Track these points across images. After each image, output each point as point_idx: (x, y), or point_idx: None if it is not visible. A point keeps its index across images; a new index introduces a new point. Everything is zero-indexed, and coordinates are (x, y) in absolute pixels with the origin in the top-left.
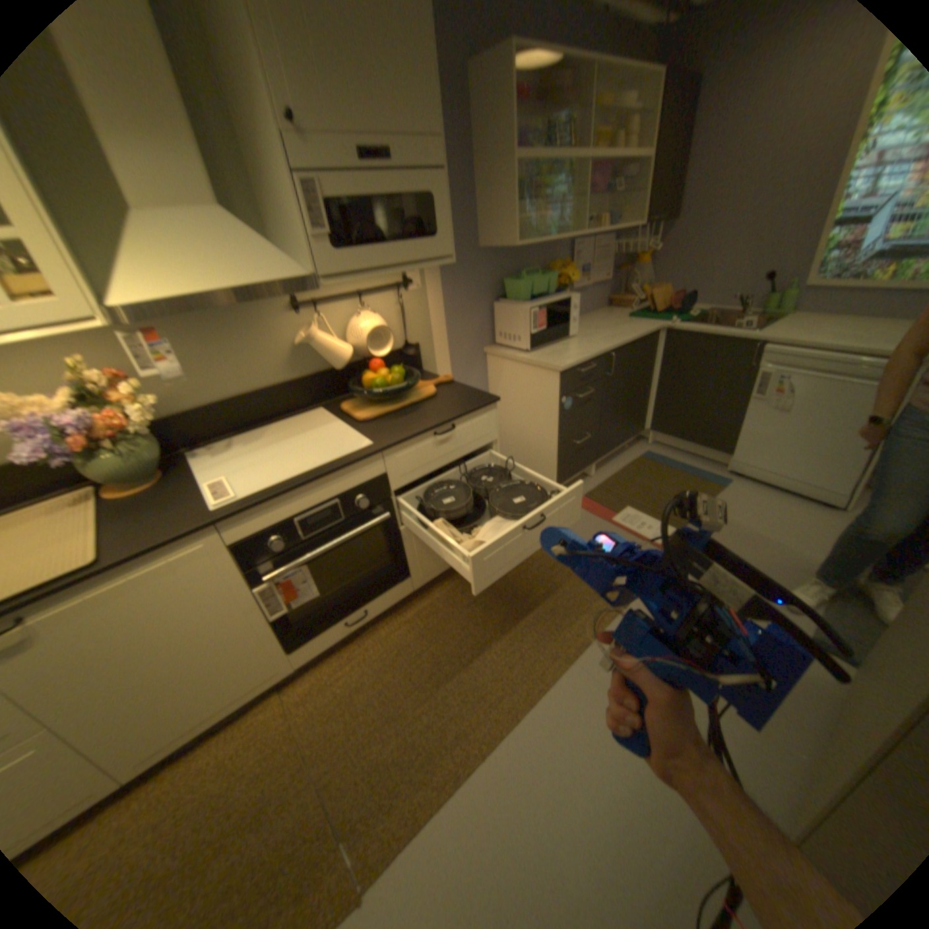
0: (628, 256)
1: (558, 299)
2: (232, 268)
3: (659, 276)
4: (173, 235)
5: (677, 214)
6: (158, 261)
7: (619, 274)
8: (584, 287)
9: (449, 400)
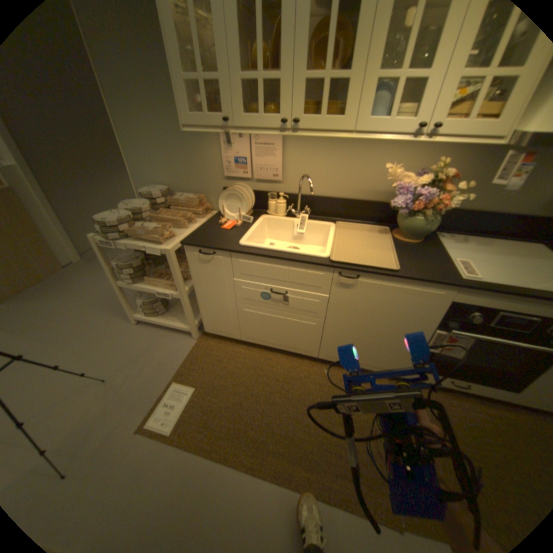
0: None
1: None
2: None
3: None
4: None
5: None
6: None
7: None
8: None
9: None
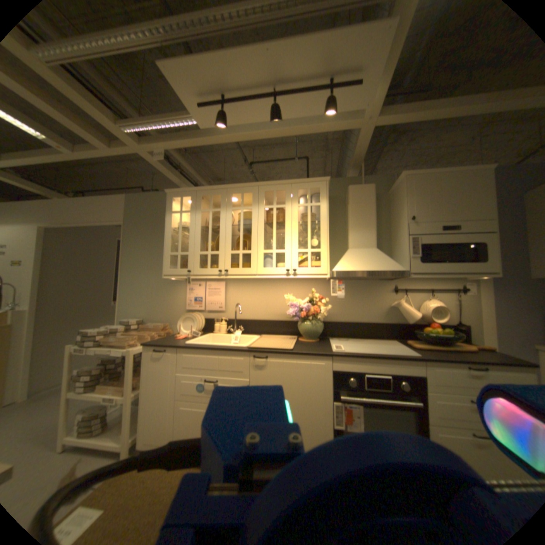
0: None
1: None
2: (374, 264)
3: None
4: (357, 254)
5: None
6: (350, 260)
7: None
8: None
9: (488, 356)
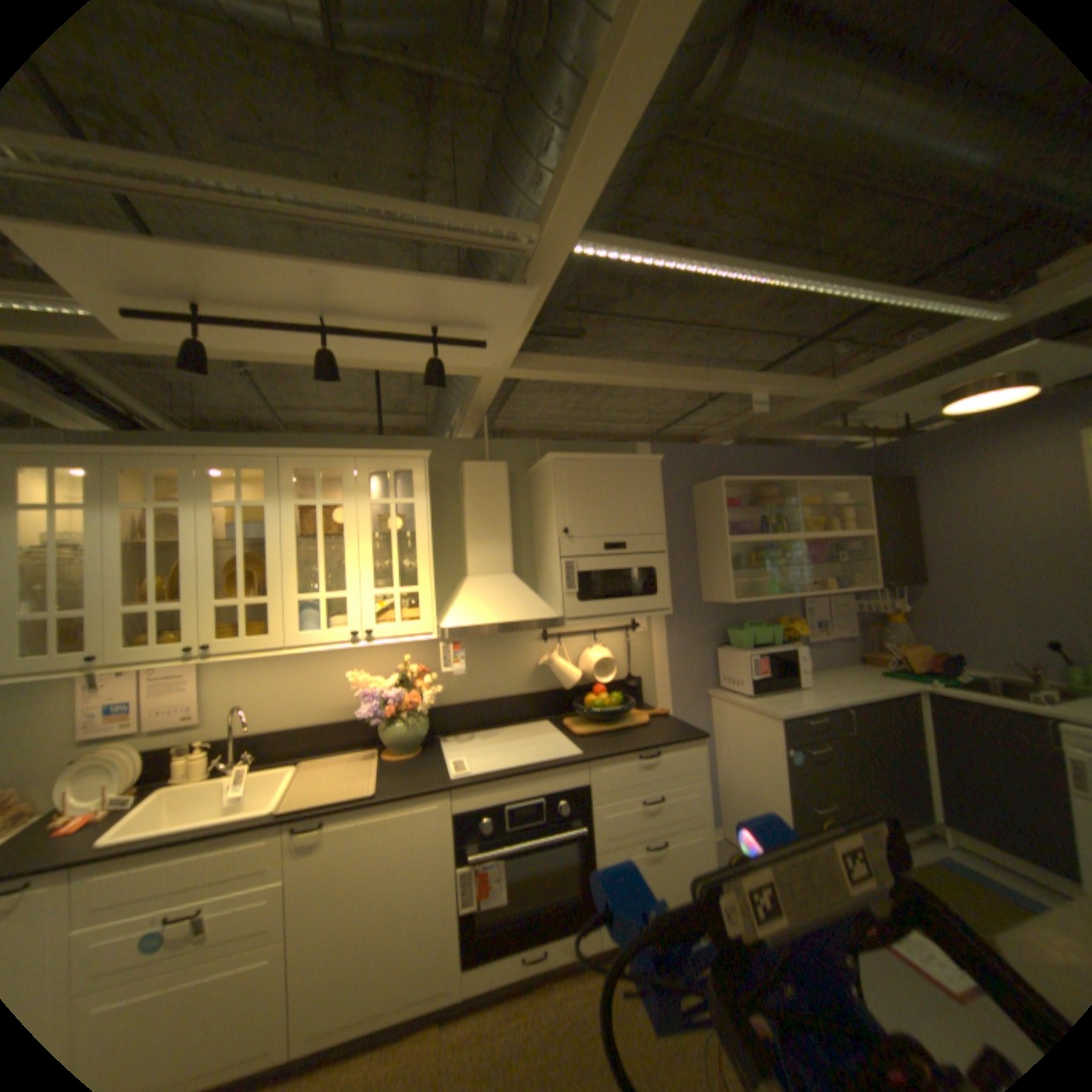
0: (878, 615)
1: (784, 649)
2: (512, 609)
3: (922, 636)
4: (485, 589)
5: (925, 580)
6: (473, 603)
7: (870, 631)
8: (823, 642)
9: (661, 730)
